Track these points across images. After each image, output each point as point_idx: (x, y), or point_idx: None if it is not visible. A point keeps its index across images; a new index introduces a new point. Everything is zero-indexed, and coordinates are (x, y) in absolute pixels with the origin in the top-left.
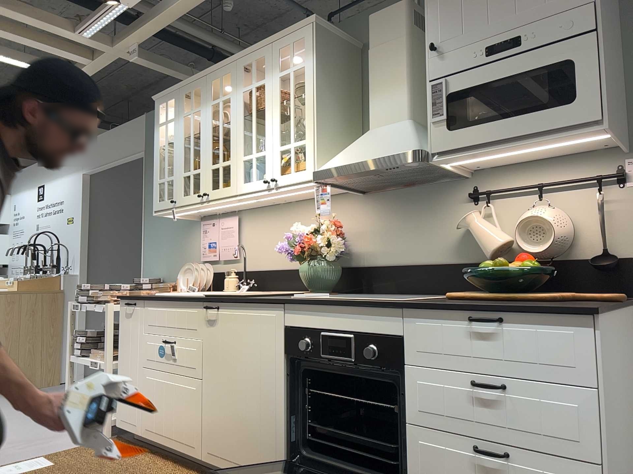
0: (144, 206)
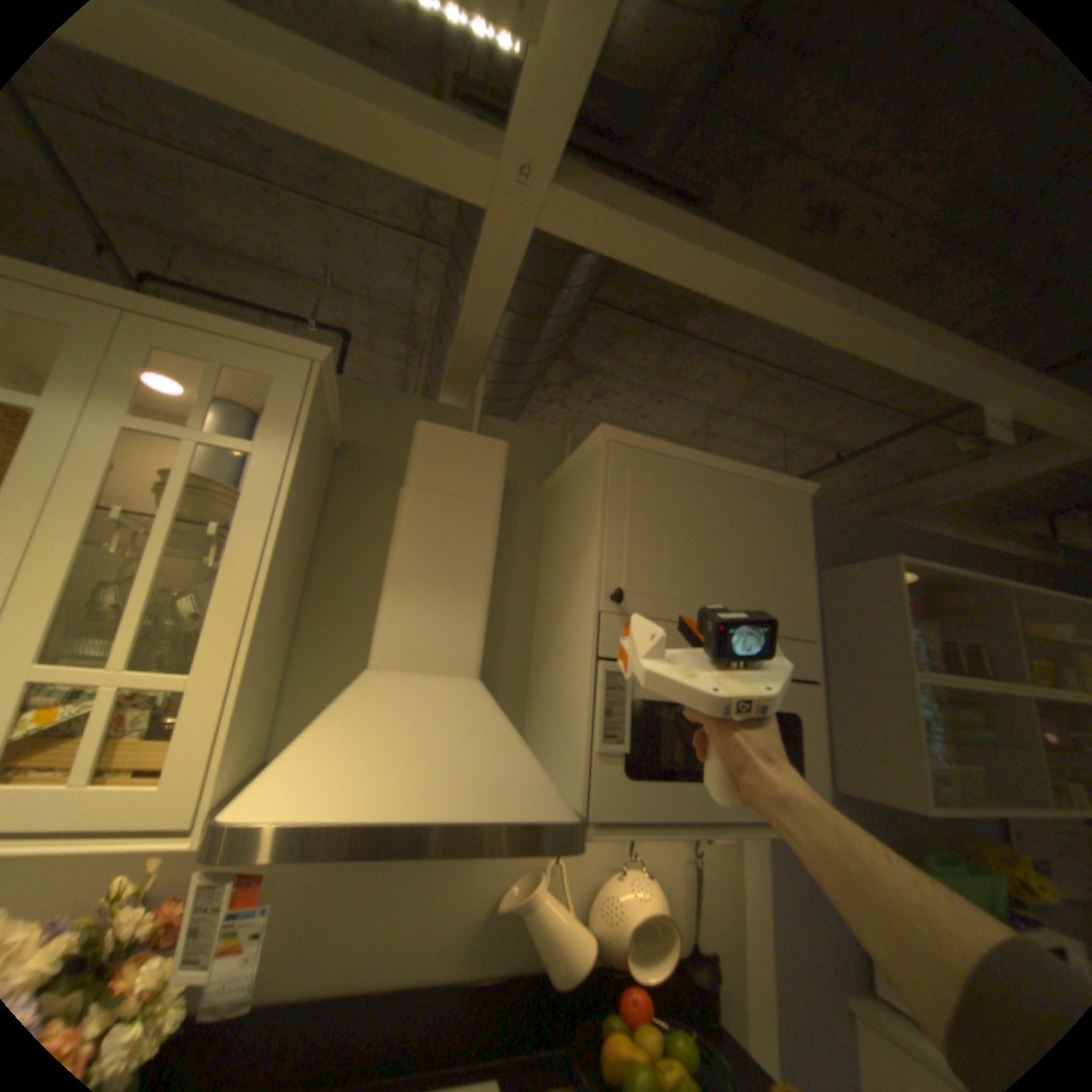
0: None
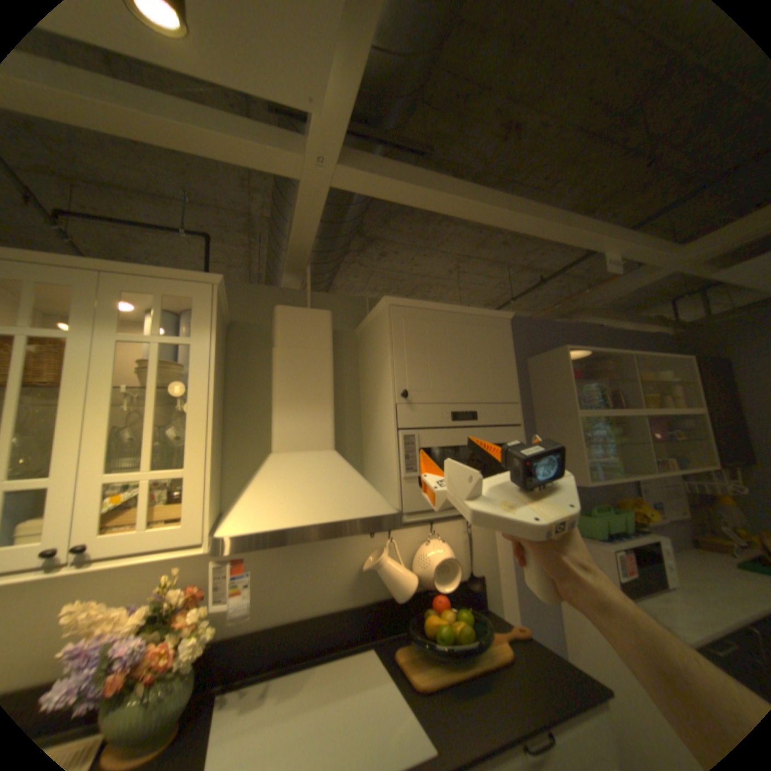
0: None
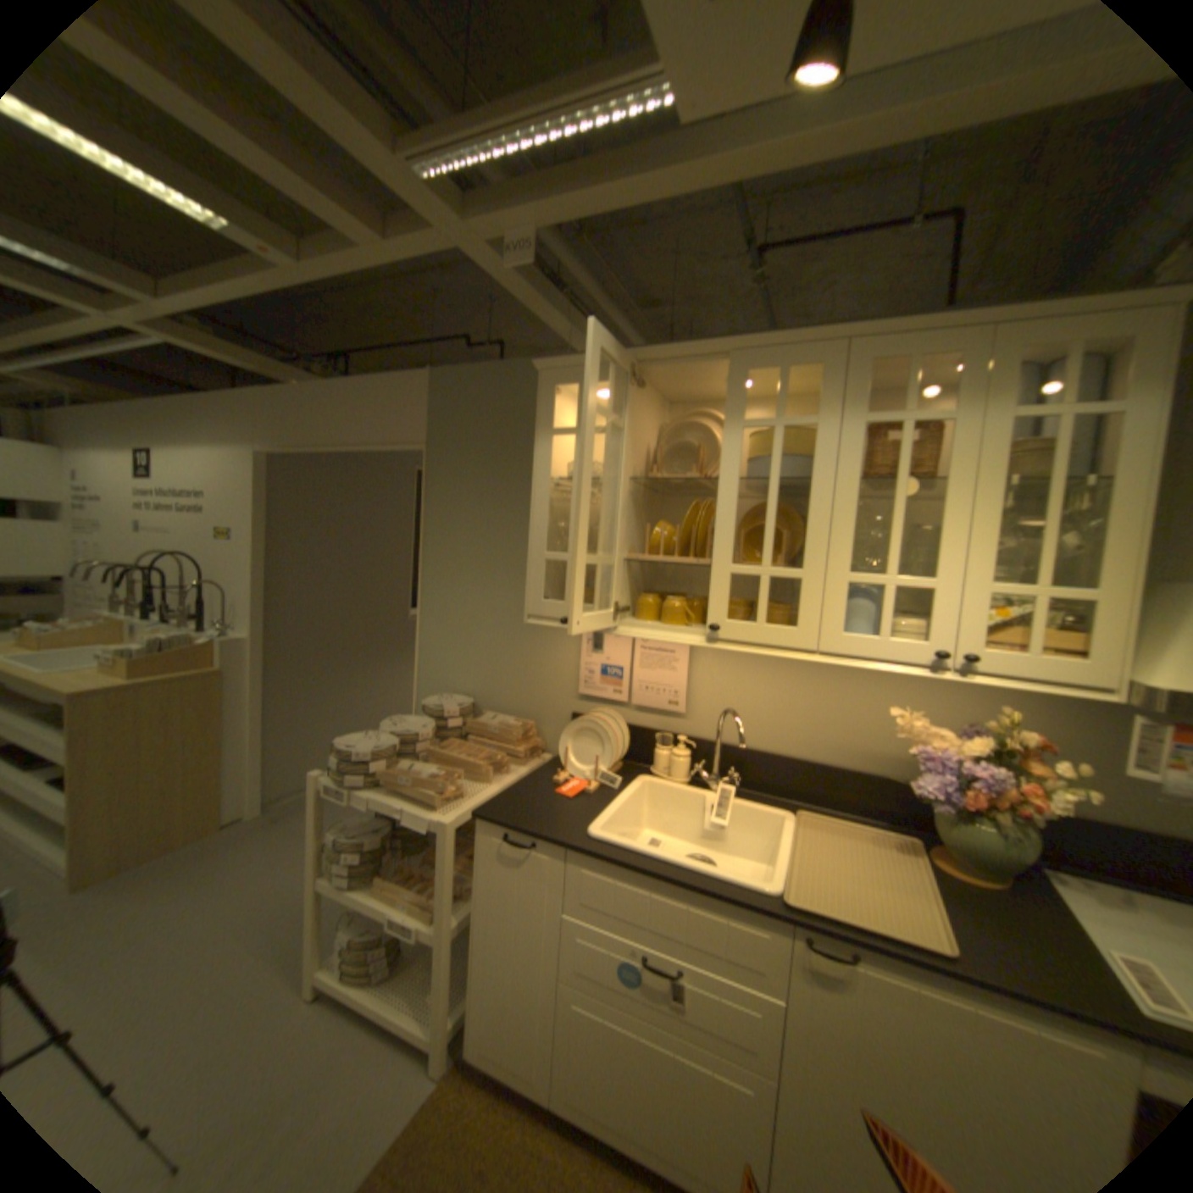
0: (424, 553)
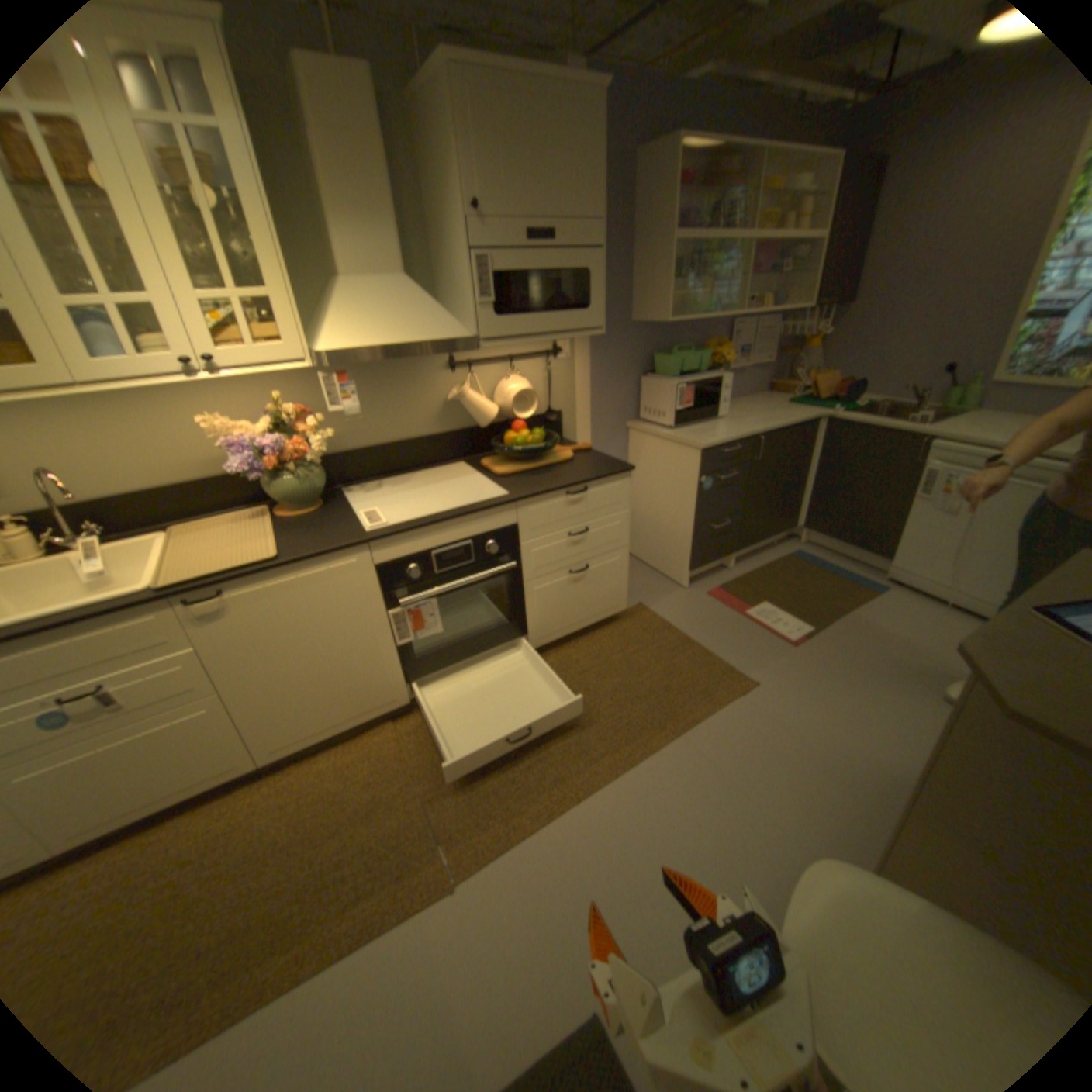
0: None
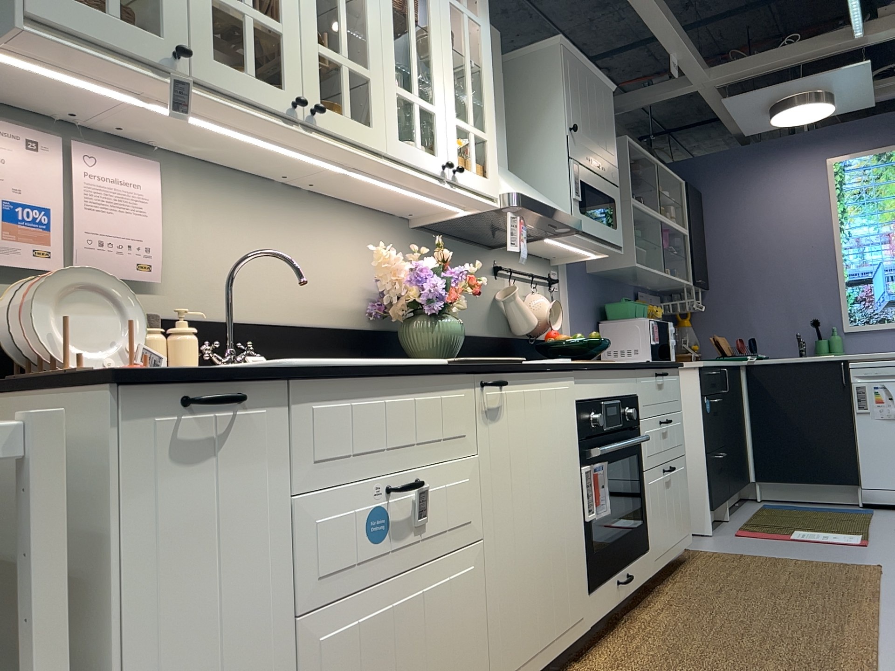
0: None
